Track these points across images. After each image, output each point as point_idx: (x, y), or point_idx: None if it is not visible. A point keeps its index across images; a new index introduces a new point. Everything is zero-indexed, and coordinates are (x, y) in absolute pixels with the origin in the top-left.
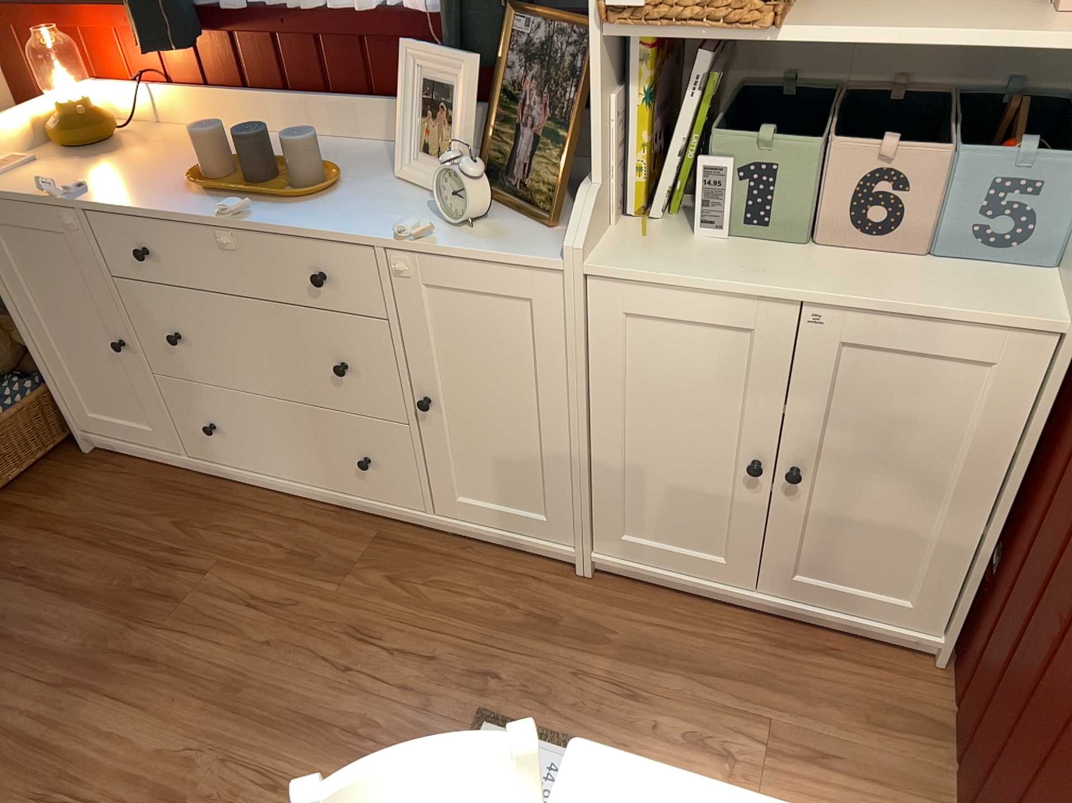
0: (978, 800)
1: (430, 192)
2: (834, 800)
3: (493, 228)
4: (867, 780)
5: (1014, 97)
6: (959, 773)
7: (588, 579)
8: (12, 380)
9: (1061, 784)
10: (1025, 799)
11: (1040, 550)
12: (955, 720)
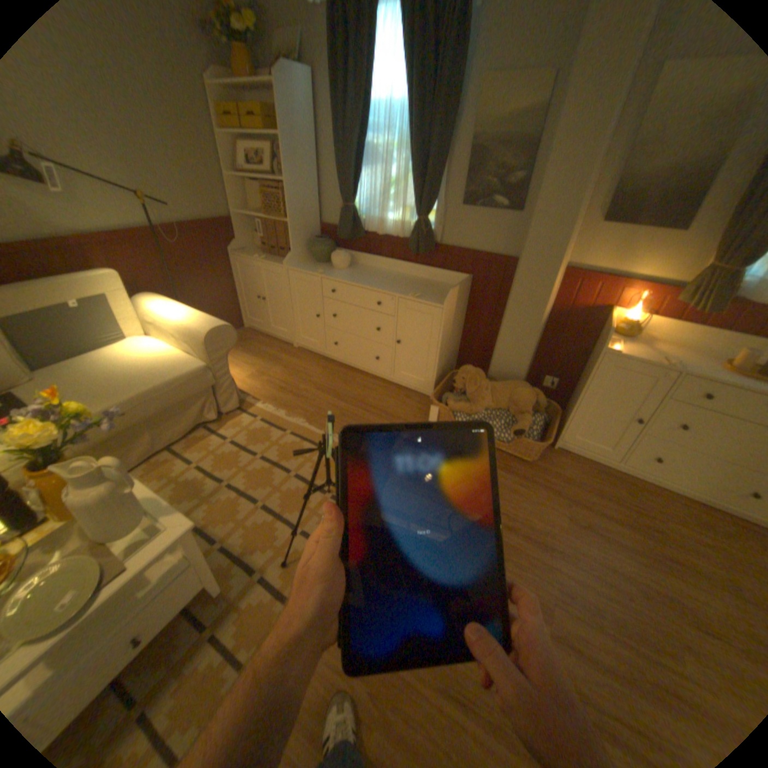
0: None
1: None
2: None
3: None
4: None
5: None
6: None
7: None
8: (535, 415)
9: None
10: None
11: None
12: None
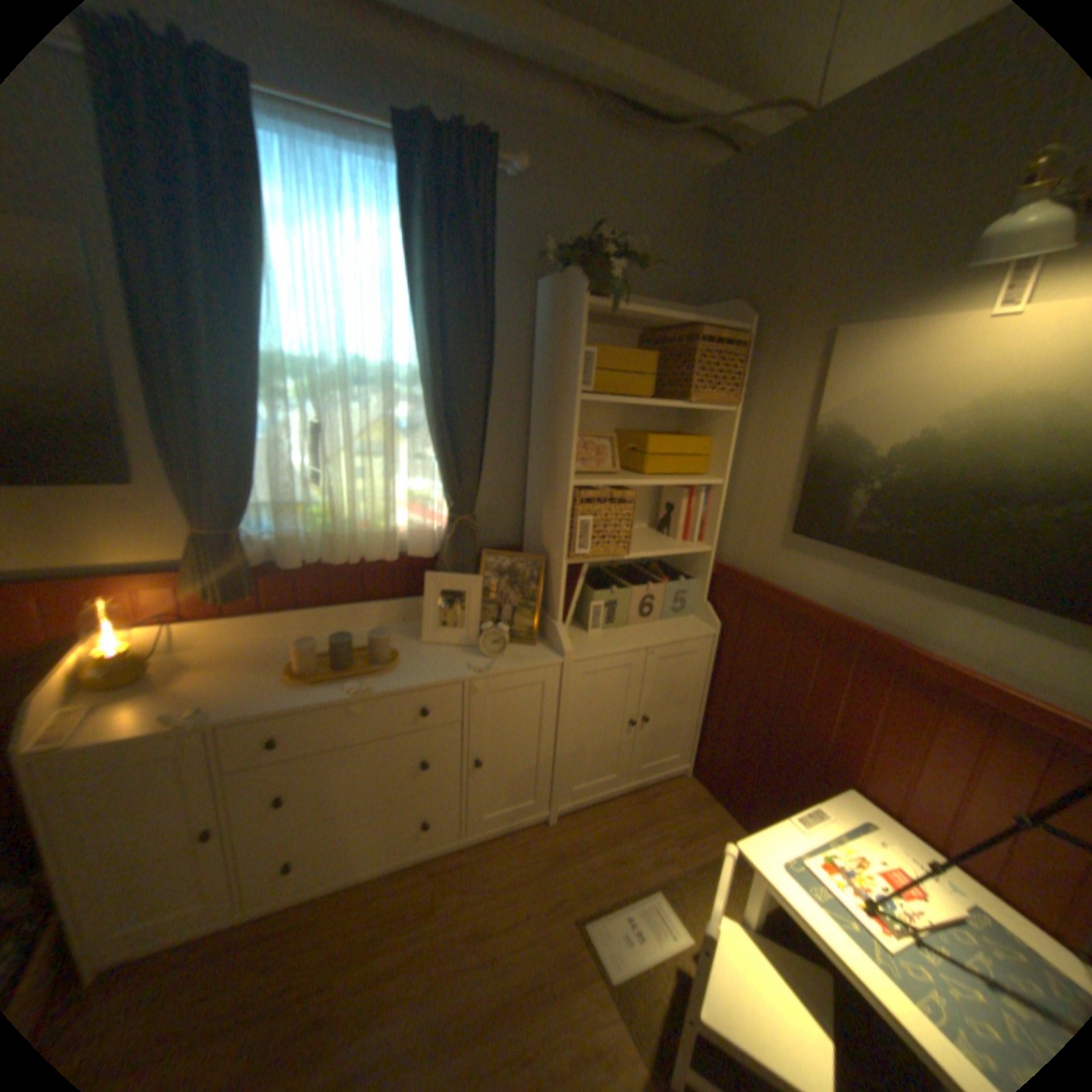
0: (748, 814)
1: (453, 648)
2: (711, 852)
3: (510, 656)
4: (711, 837)
5: (644, 564)
6: (726, 814)
7: (553, 828)
8: None
9: (798, 777)
10: (780, 794)
11: (728, 711)
12: (709, 797)
